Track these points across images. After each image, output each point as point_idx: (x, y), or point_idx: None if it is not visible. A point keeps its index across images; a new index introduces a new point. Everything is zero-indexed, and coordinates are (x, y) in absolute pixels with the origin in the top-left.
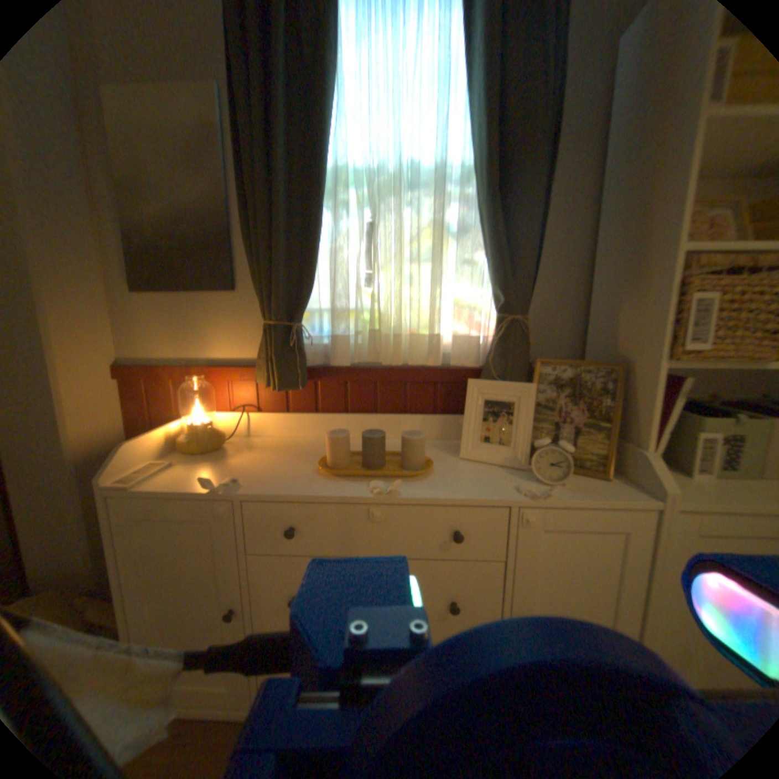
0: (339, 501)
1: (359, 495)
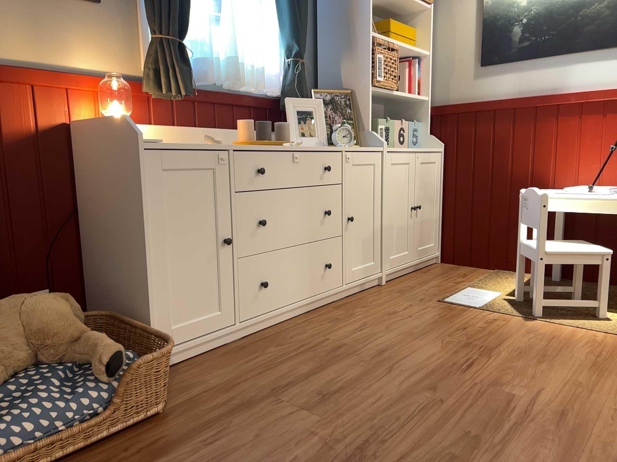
0: (277, 150)
1: (283, 147)
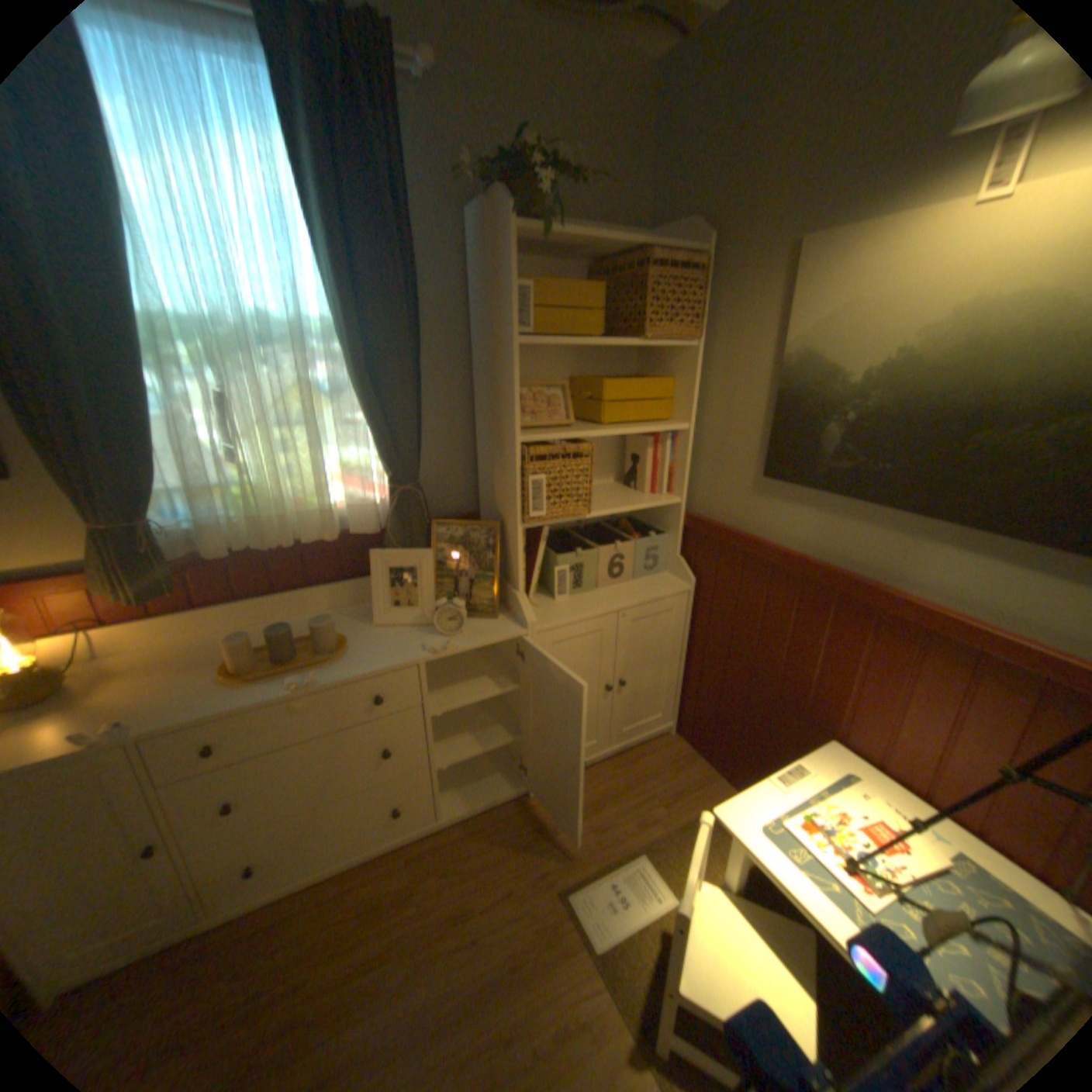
0: (252, 708)
1: (273, 696)
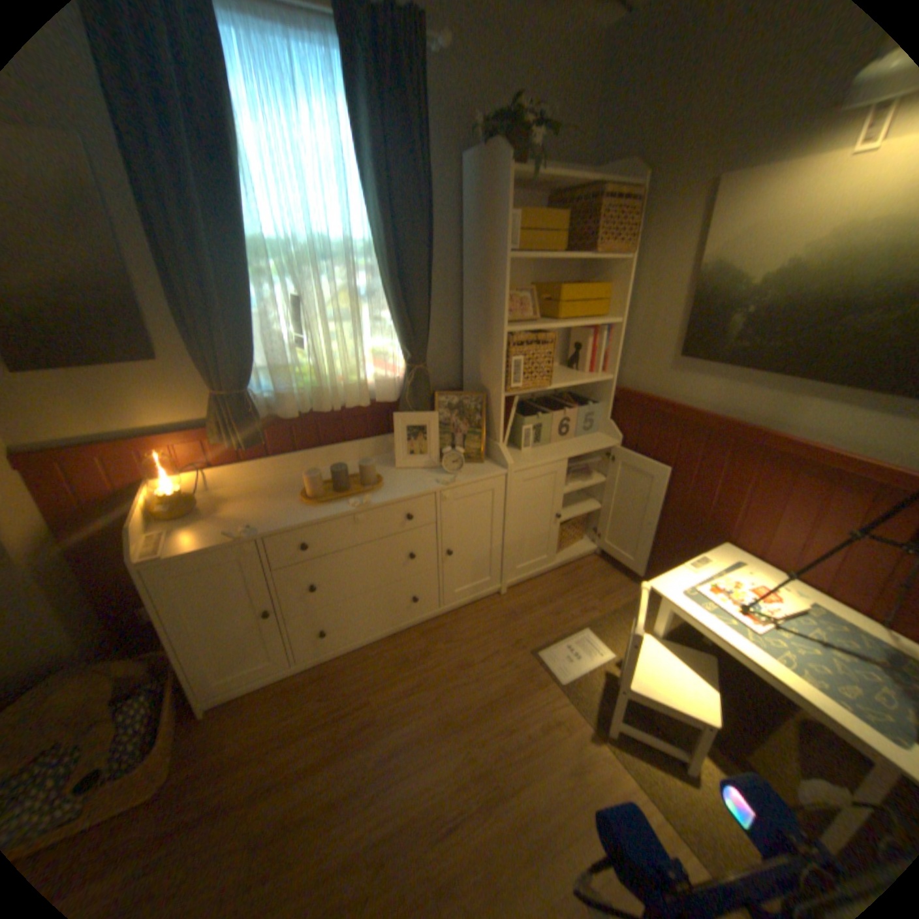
0: (331, 519)
1: (343, 511)
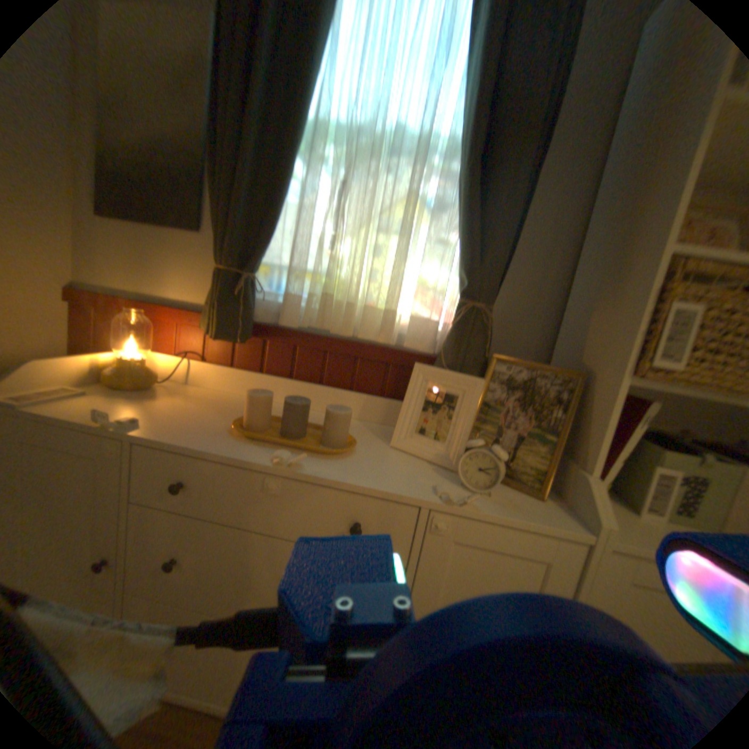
0: (236, 463)
1: (259, 461)
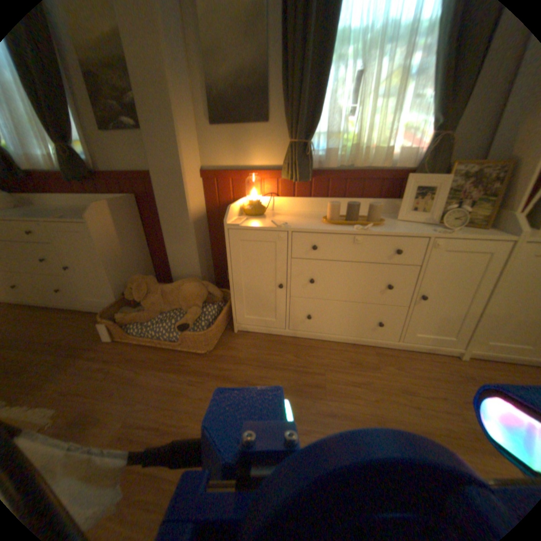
0: (339, 233)
1: (349, 231)
